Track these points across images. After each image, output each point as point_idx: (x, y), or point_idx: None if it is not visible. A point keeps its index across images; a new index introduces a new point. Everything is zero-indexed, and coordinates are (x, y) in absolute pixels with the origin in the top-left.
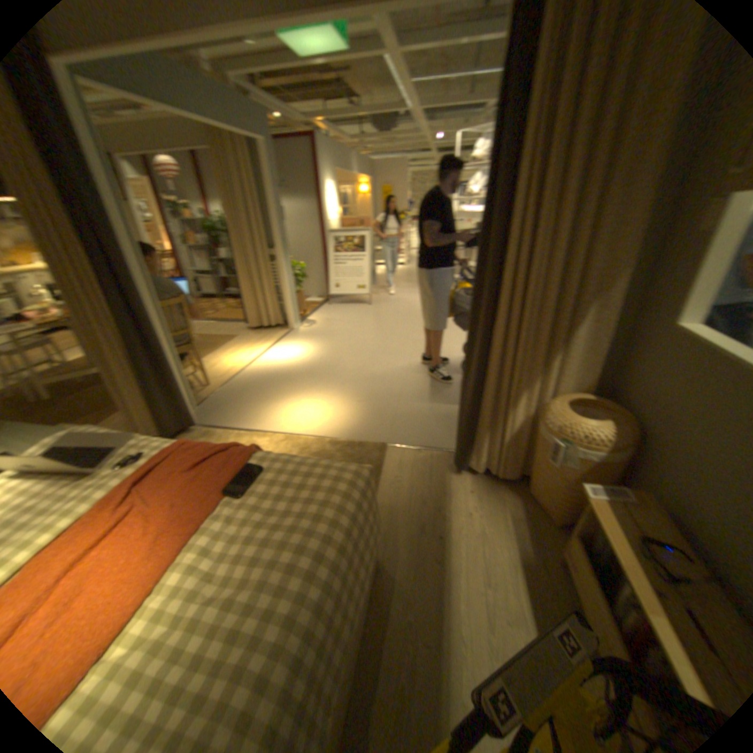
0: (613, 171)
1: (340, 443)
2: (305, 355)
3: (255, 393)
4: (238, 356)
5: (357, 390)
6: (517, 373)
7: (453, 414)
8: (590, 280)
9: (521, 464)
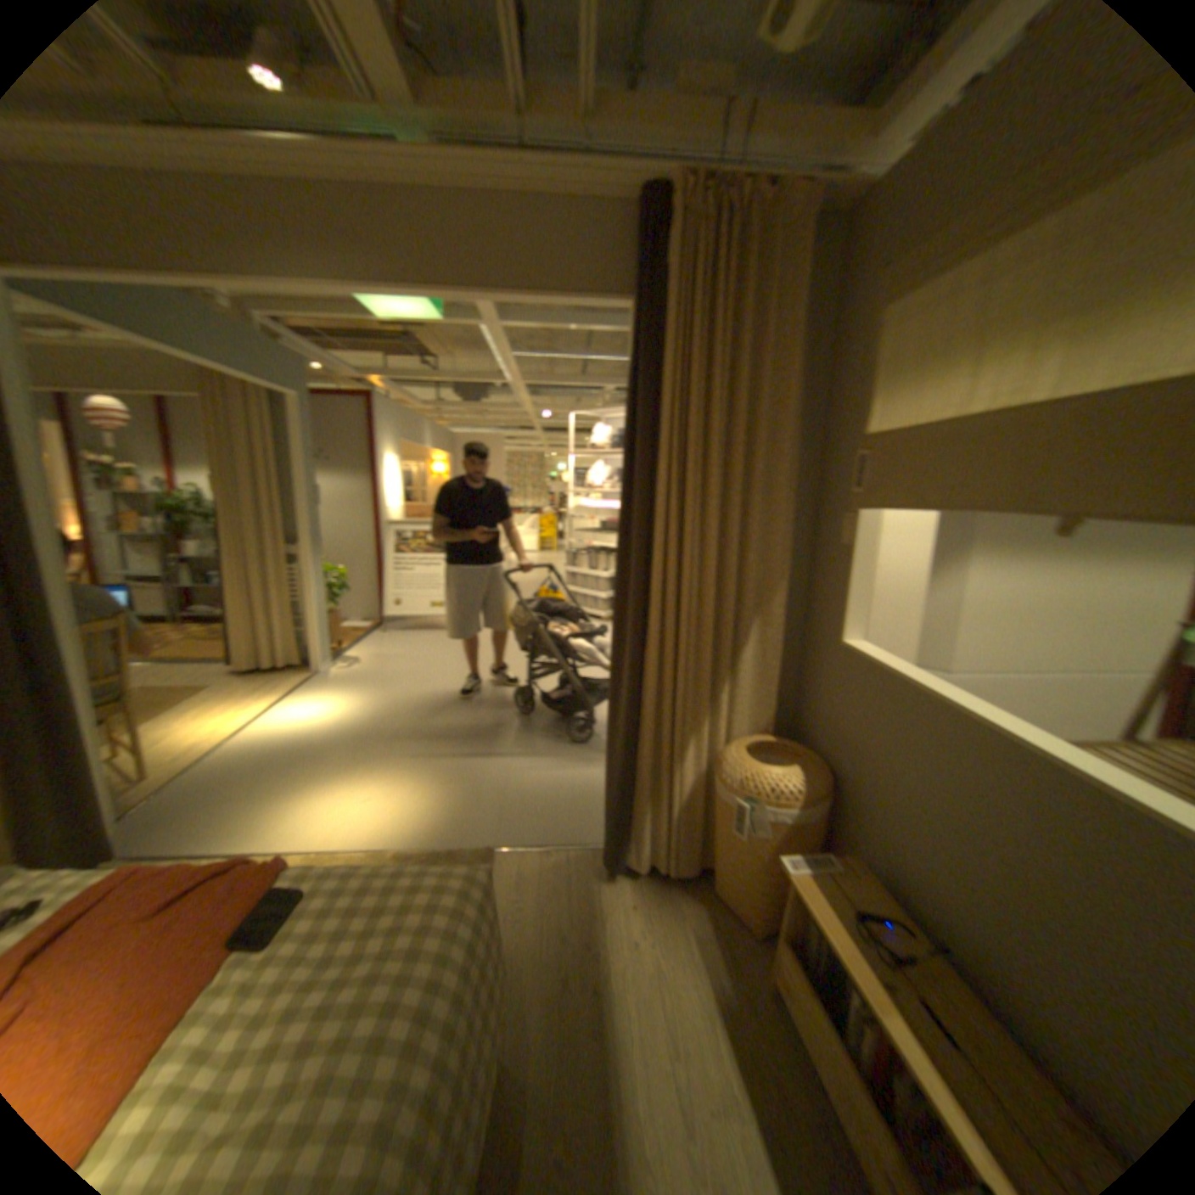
0: (751, 480)
1: (412, 857)
2: (342, 713)
3: (244, 785)
4: (208, 722)
5: (437, 766)
6: (679, 712)
7: (593, 790)
8: (746, 594)
9: (698, 850)
